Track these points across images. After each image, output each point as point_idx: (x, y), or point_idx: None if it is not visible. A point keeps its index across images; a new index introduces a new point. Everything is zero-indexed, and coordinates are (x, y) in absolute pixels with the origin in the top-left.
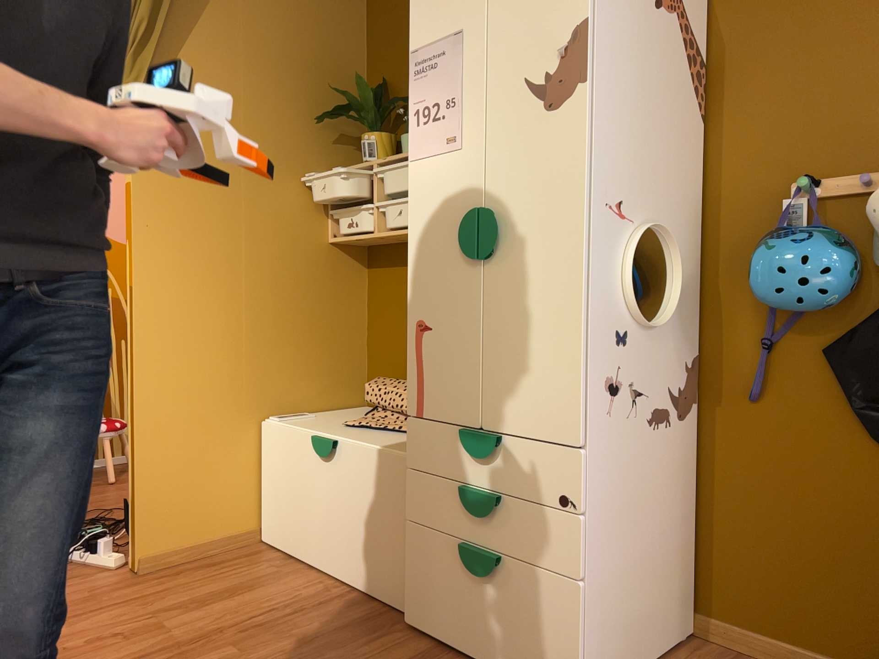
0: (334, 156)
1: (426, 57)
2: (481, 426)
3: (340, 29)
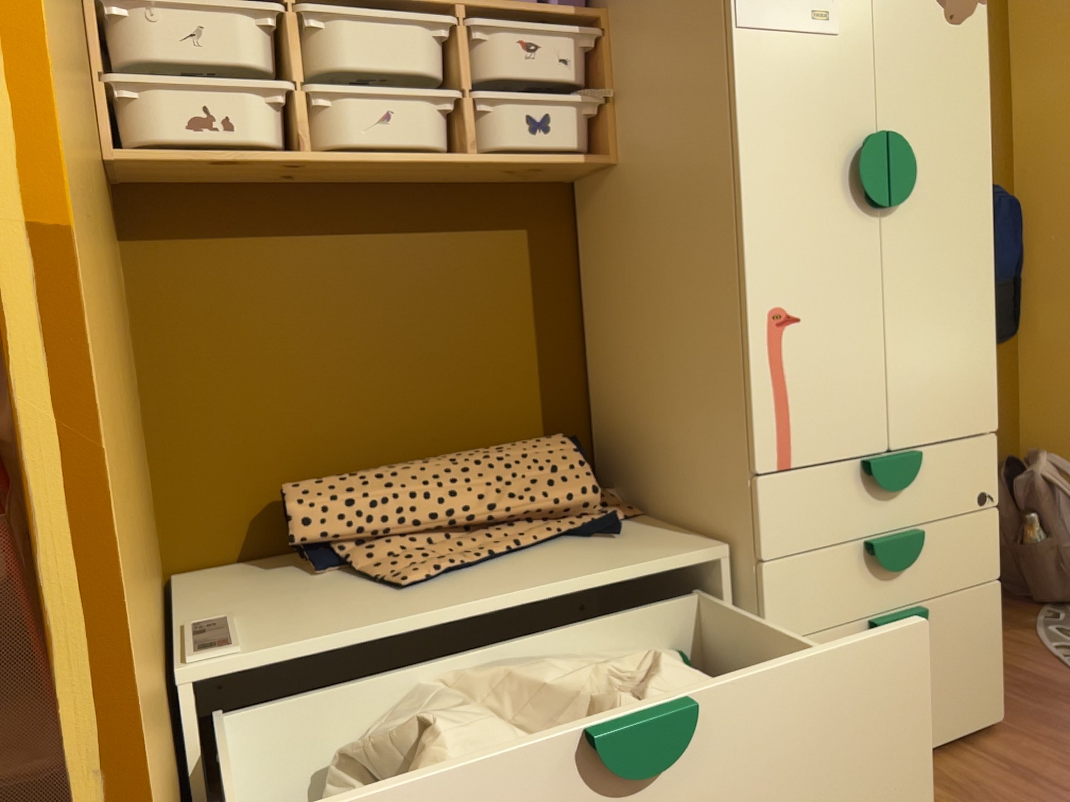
0: None
1: None
2: (891, 446)
3: None
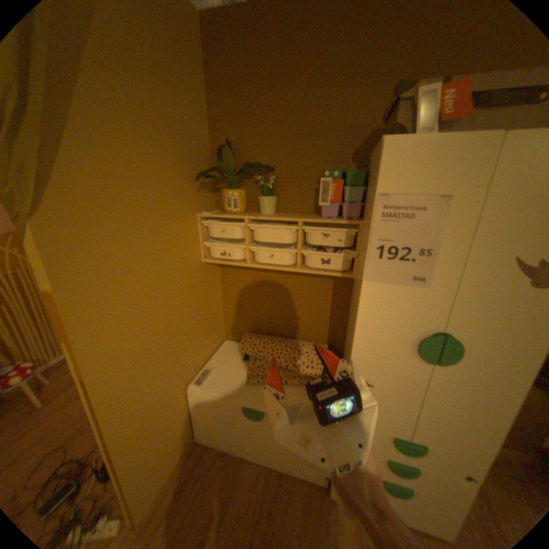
0: (198, 200)
1: (401, 204)
2: (411, 440)
3: (190, 89)
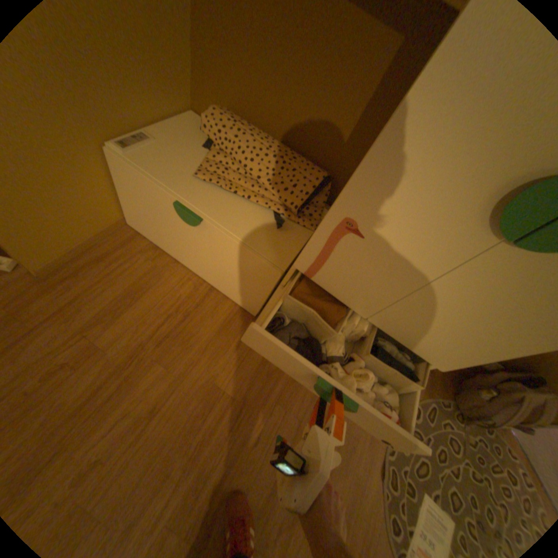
0: None
1: None
2: (368, 319)
3: None
